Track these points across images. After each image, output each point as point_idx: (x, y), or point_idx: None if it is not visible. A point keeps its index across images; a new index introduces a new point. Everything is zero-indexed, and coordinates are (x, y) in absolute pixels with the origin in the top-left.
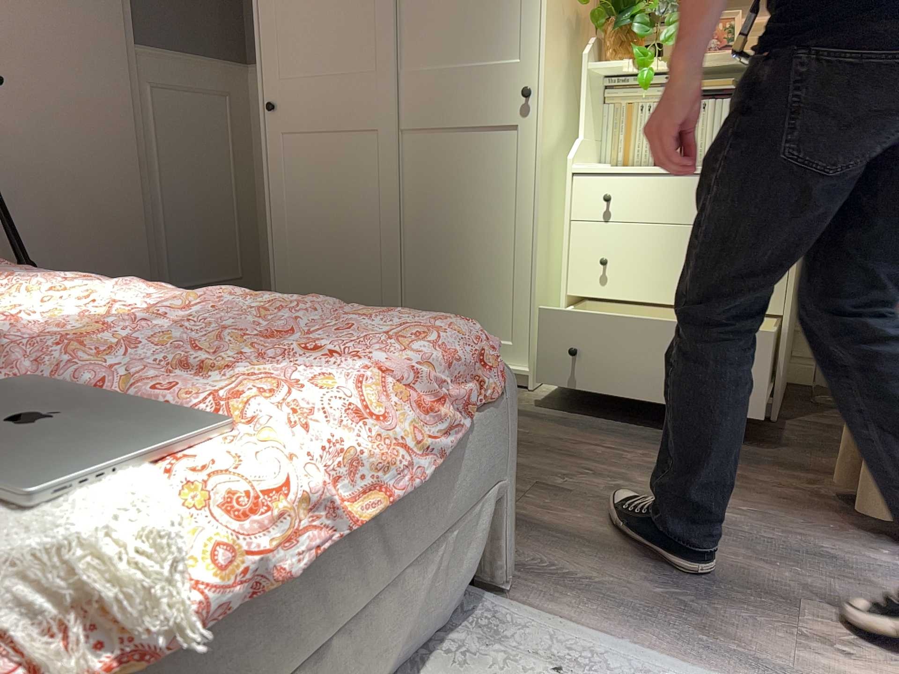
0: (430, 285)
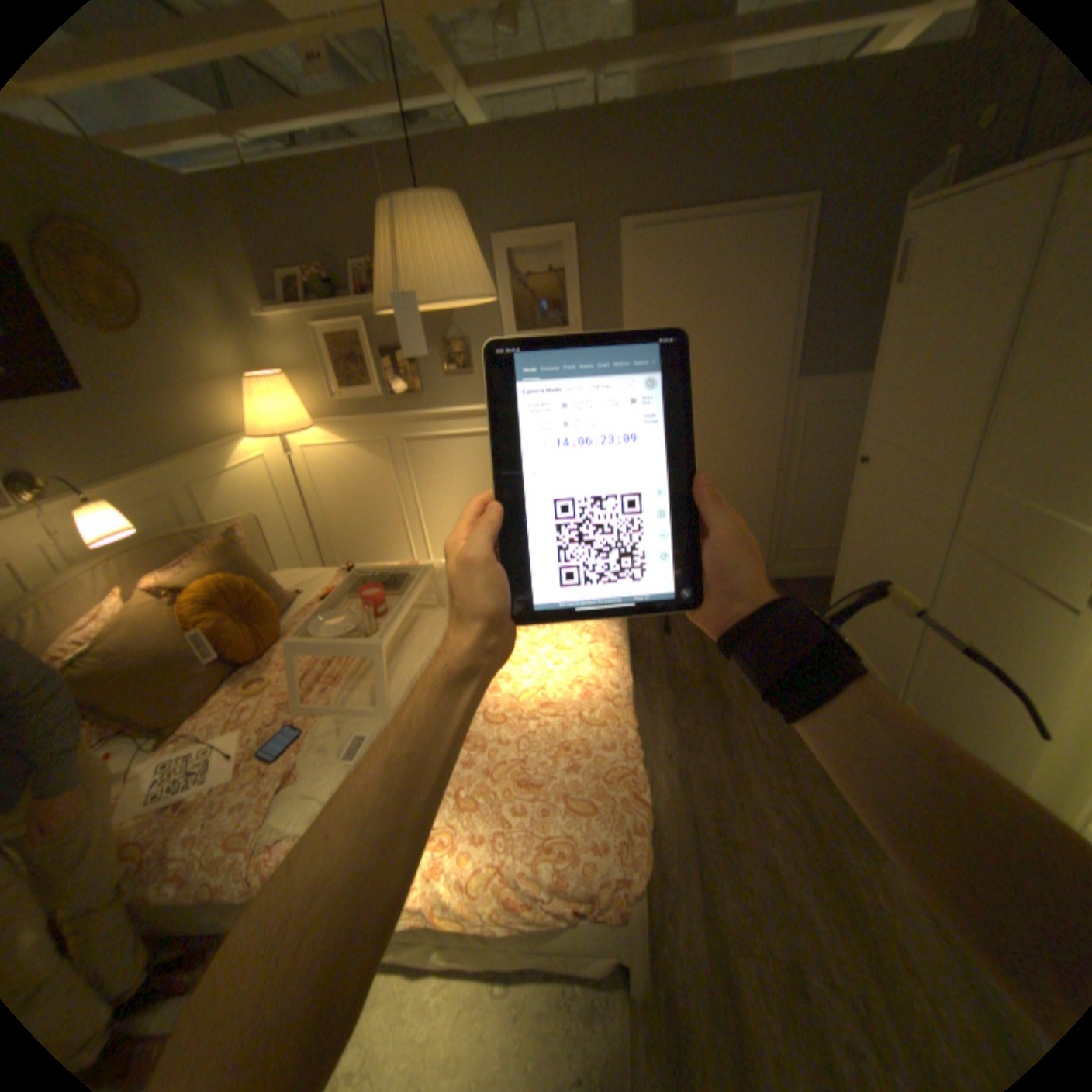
0: (937, 685)
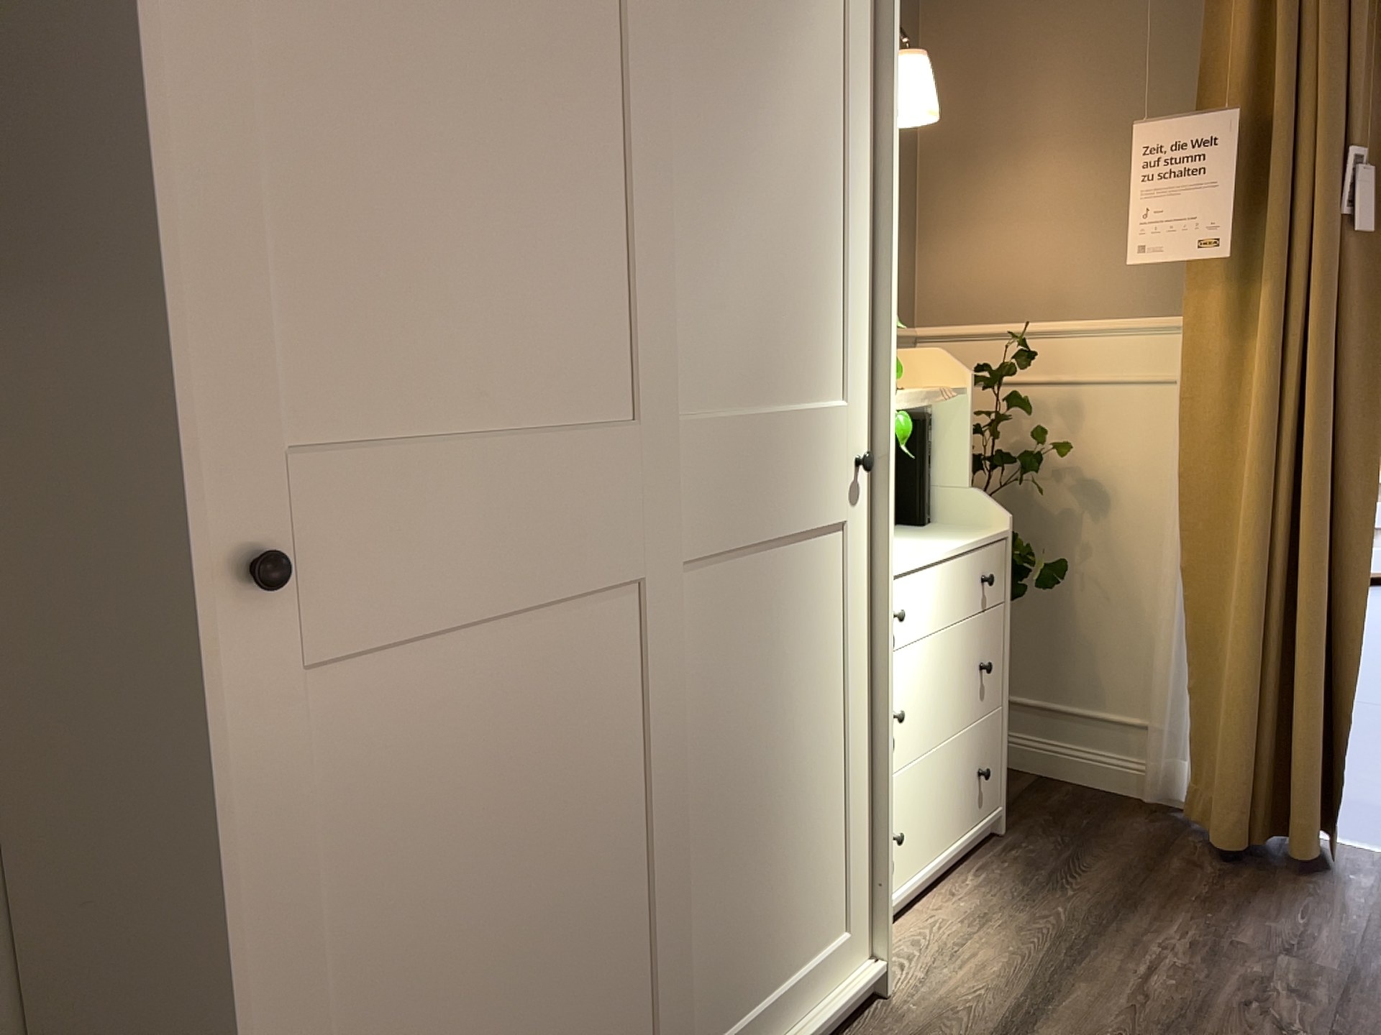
0: (724, 921)
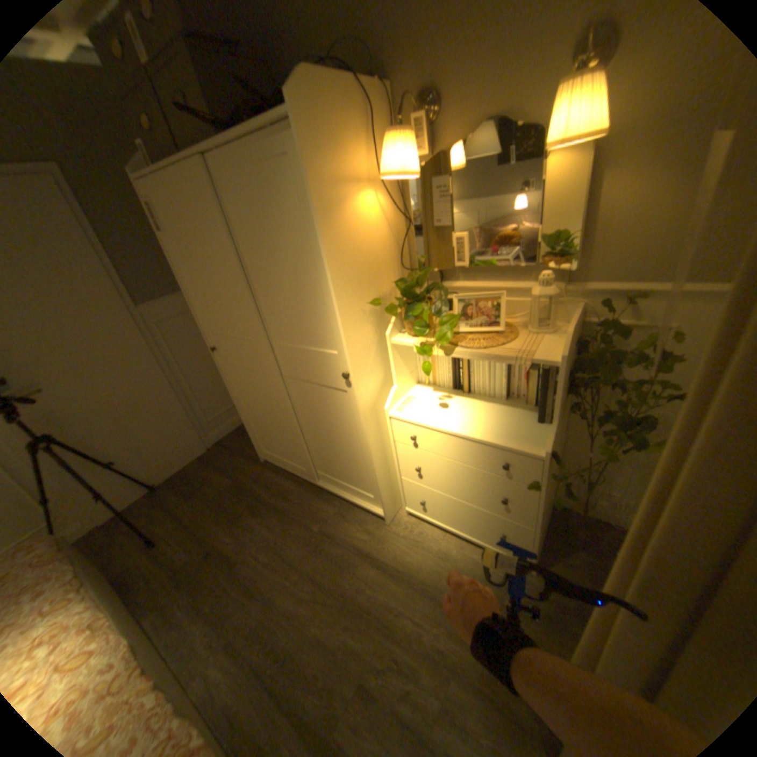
0: (322, 456)
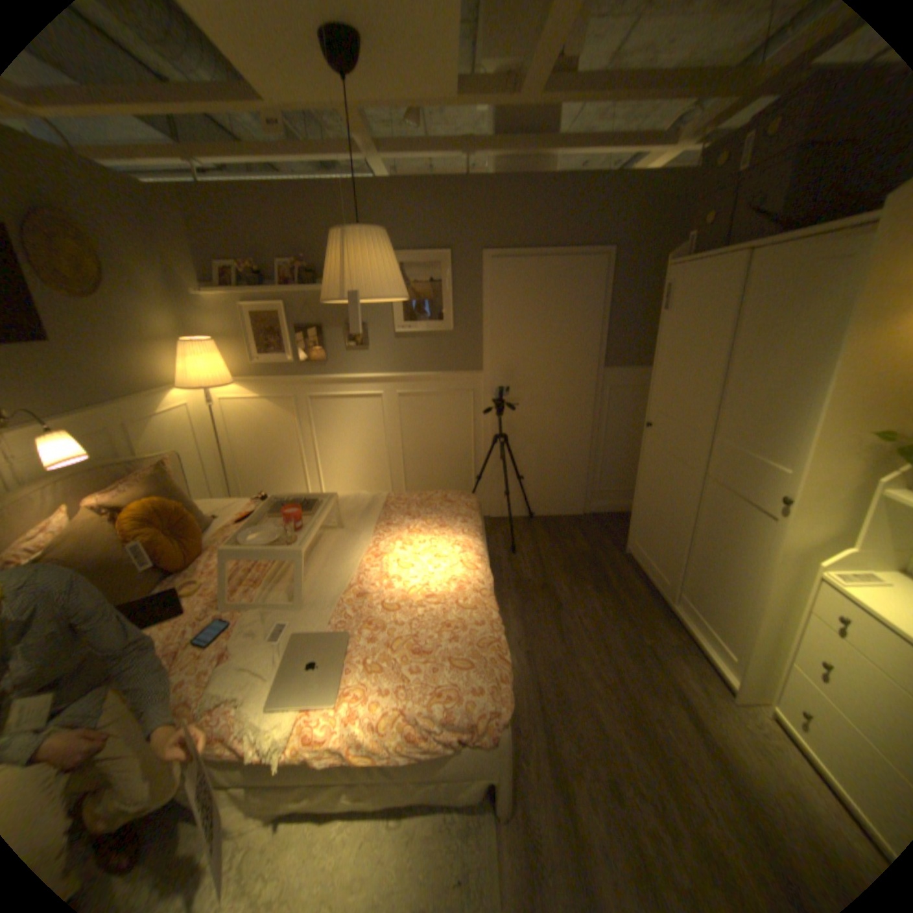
0: (701, 581)
